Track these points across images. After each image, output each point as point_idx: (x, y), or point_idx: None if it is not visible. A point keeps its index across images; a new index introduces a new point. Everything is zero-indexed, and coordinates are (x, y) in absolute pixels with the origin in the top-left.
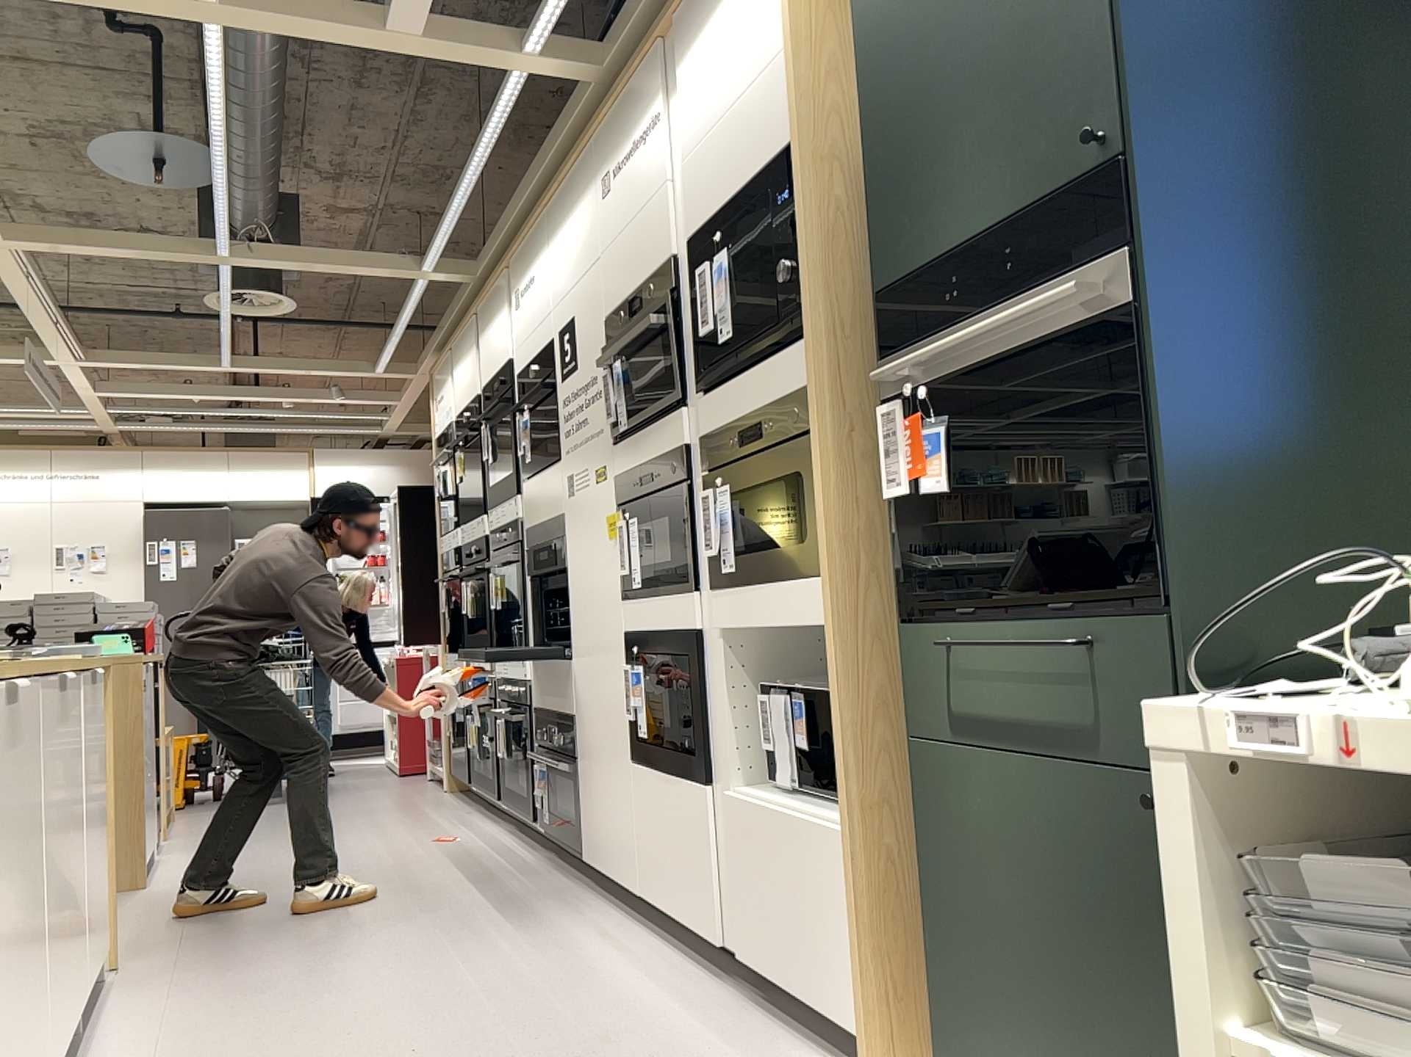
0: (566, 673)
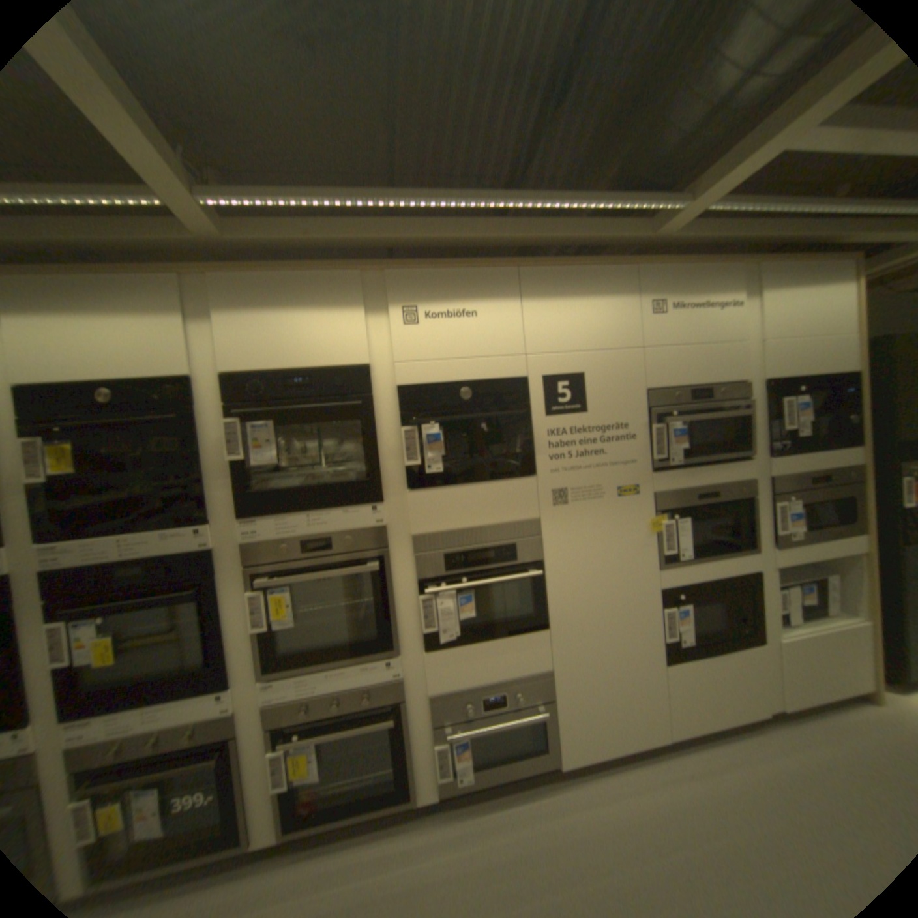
0: (533, 642)
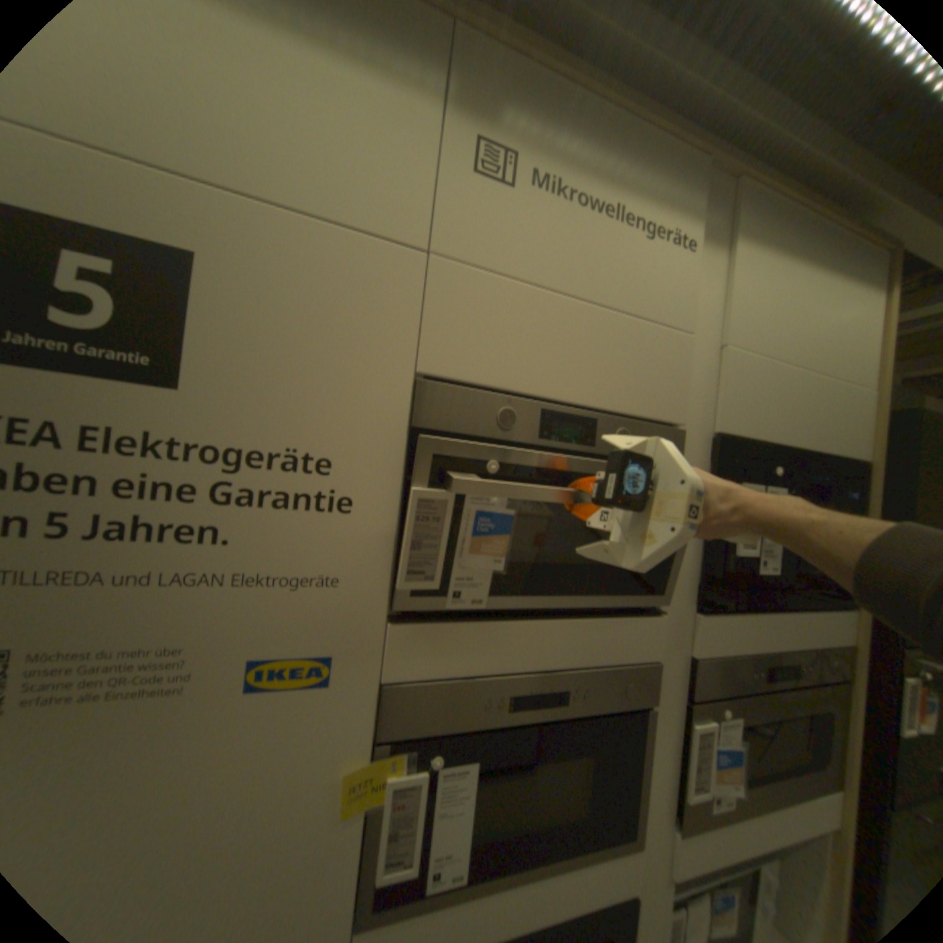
0: None
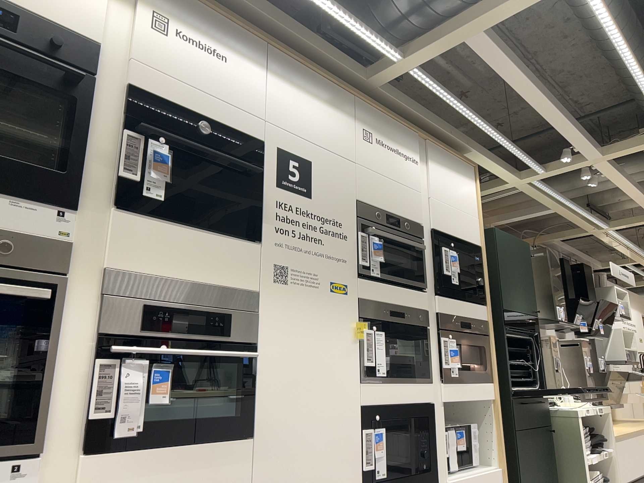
0: (233, 454)
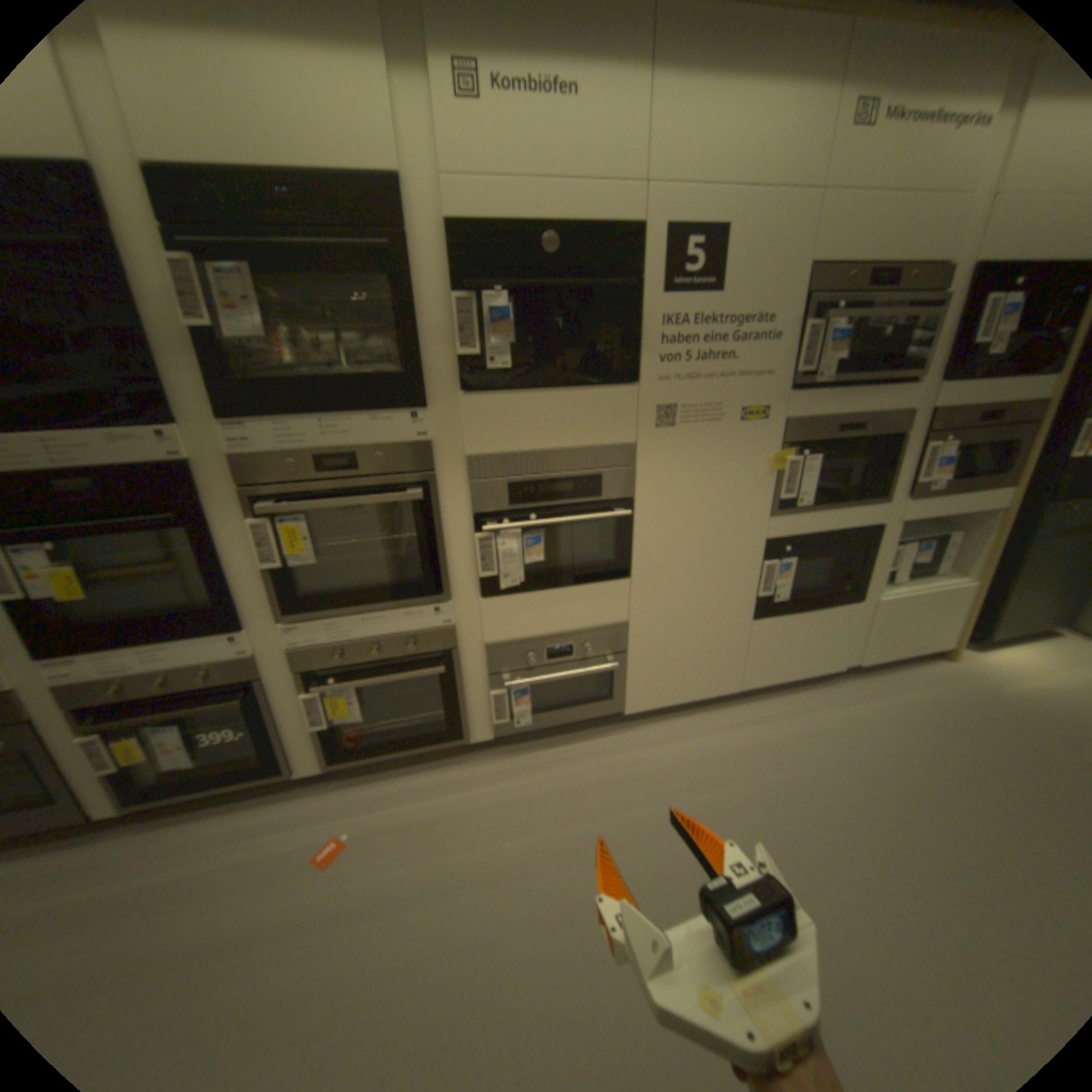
0: (608, 591)
